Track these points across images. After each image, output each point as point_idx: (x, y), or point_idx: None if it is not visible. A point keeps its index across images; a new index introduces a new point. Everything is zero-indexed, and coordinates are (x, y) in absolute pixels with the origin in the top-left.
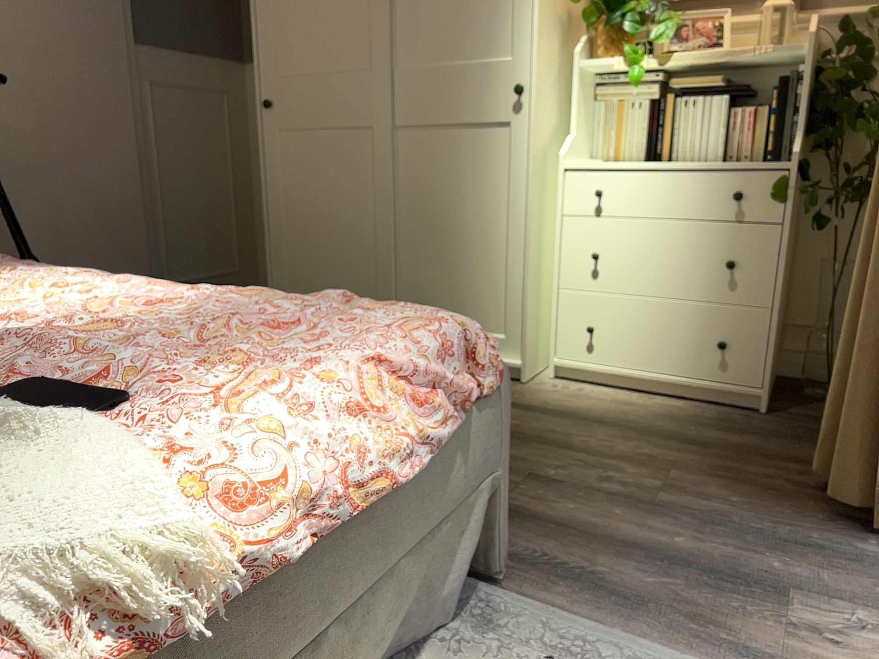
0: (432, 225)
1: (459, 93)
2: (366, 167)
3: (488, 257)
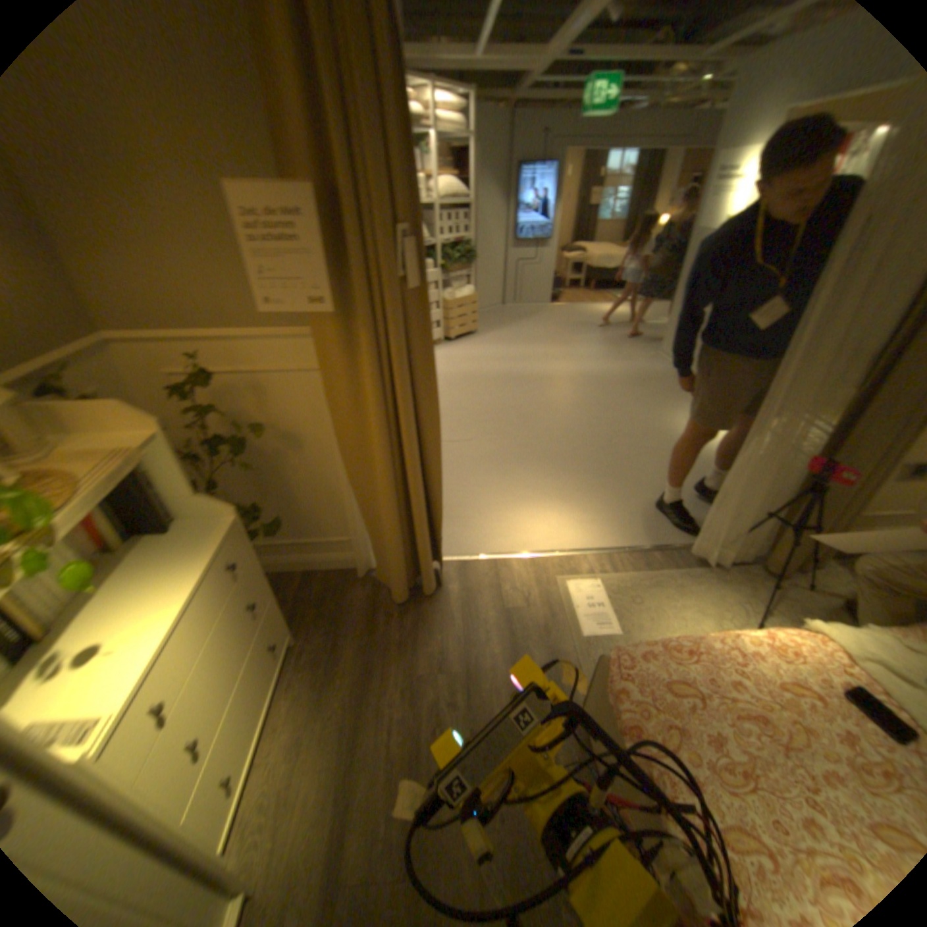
0: None
1: None
2: None
3: None
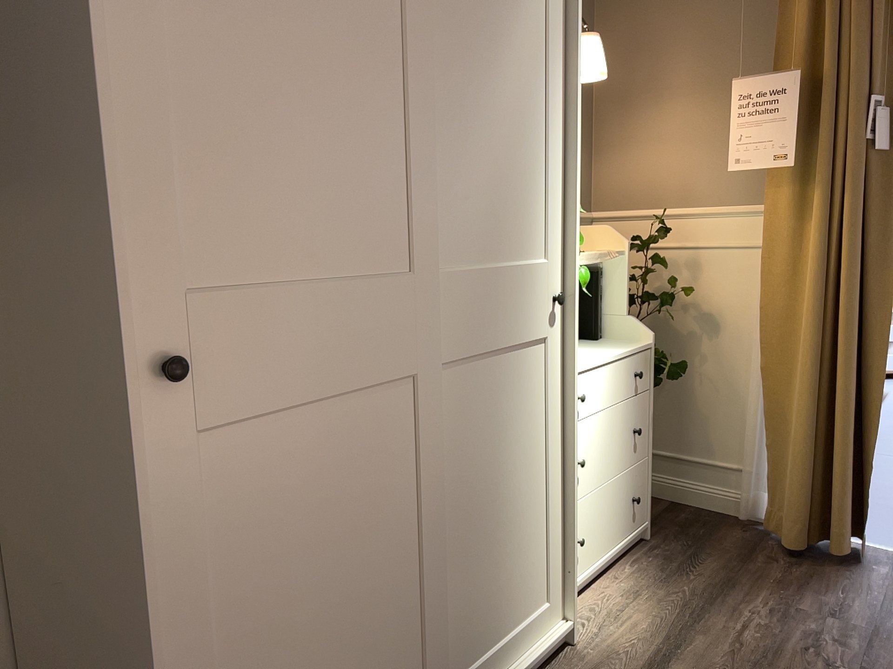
0: (478, 504)
1: (507, 303)
2: (403, 450)
3: (531, 514)
